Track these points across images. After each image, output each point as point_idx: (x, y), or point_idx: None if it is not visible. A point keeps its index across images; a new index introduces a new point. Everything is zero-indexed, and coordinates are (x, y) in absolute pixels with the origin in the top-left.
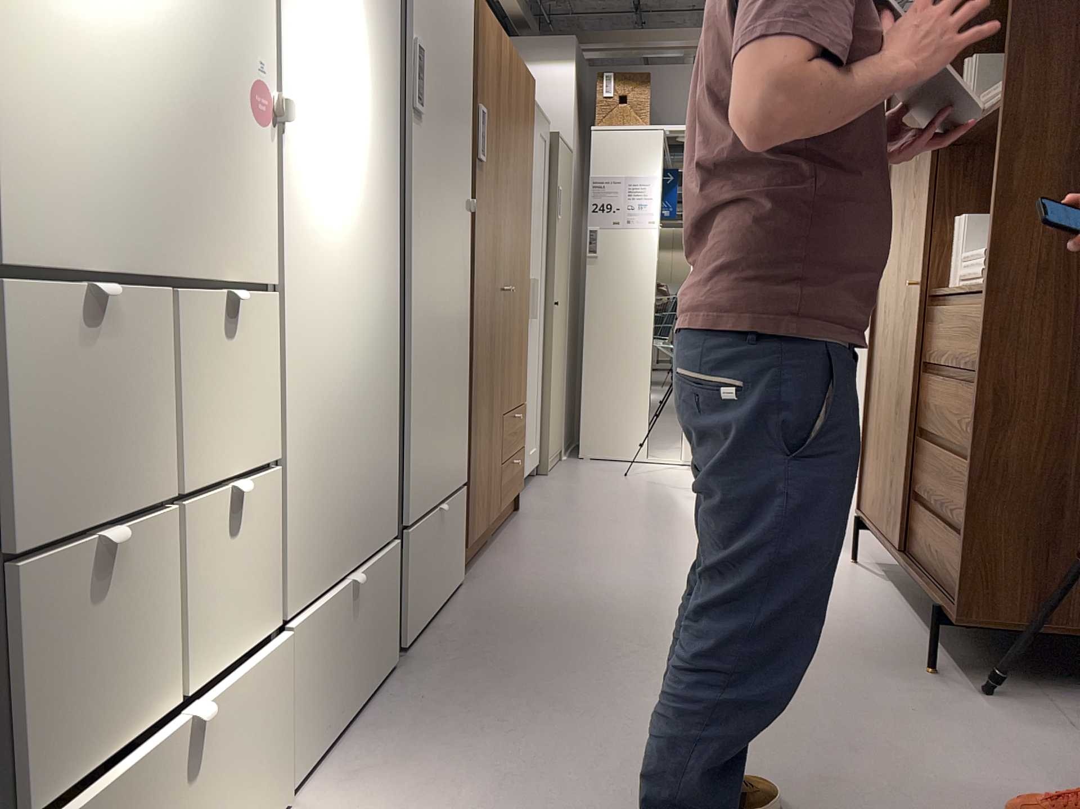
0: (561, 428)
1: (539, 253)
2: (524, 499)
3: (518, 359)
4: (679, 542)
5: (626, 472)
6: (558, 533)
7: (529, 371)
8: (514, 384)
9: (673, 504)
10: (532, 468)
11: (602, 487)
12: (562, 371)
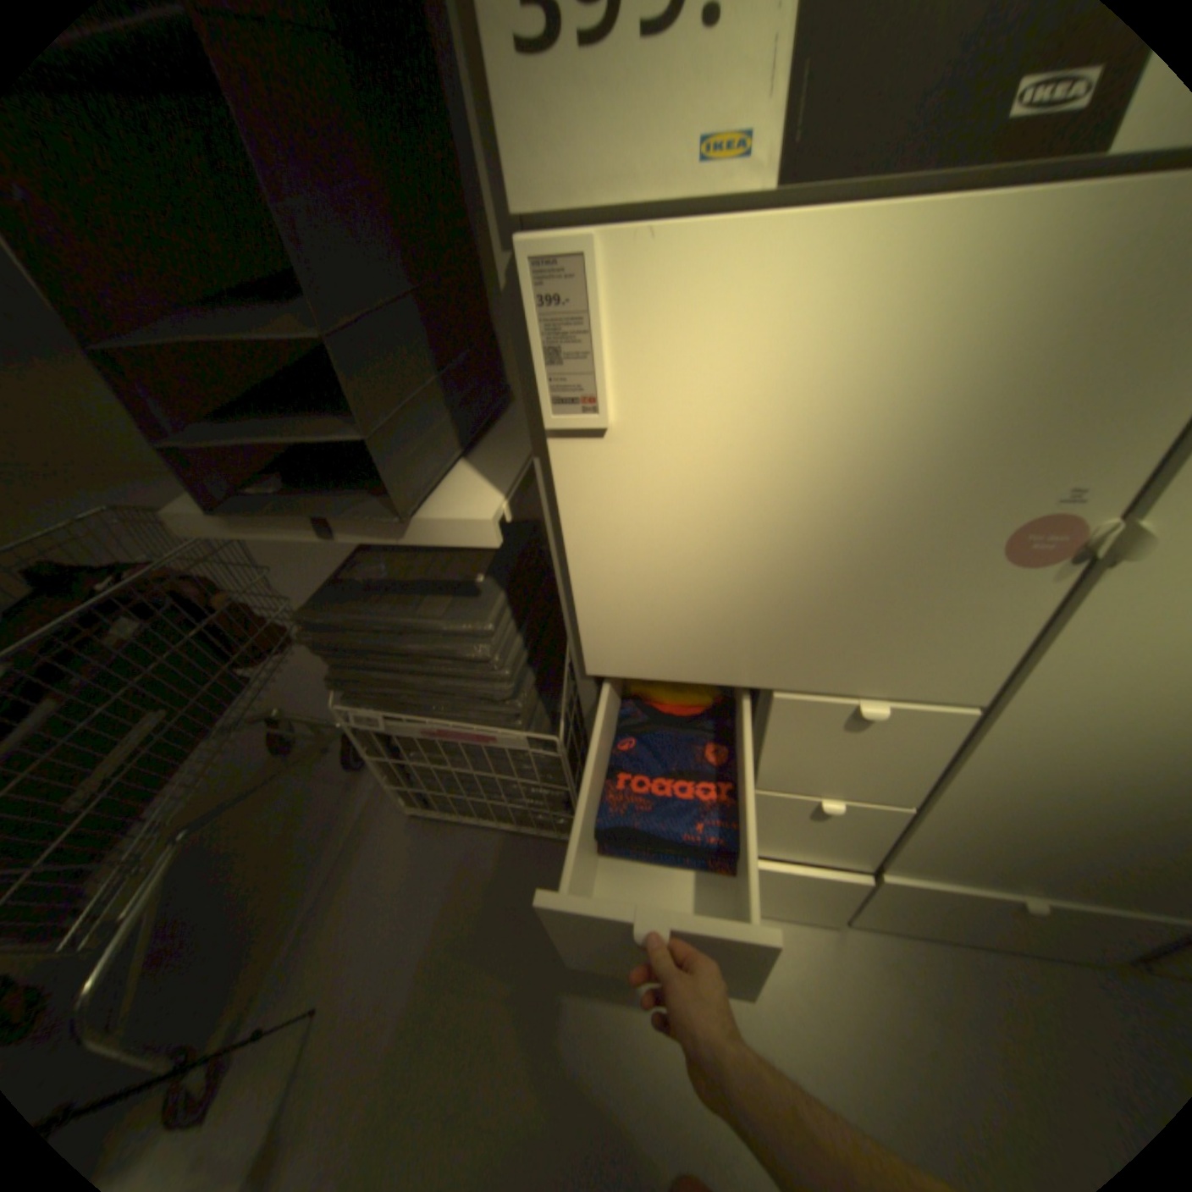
0: None
1: None
2: None
3: None
4: None
5: None
6: None
7: None
8: None
9: None
10: None
11: None
12: None
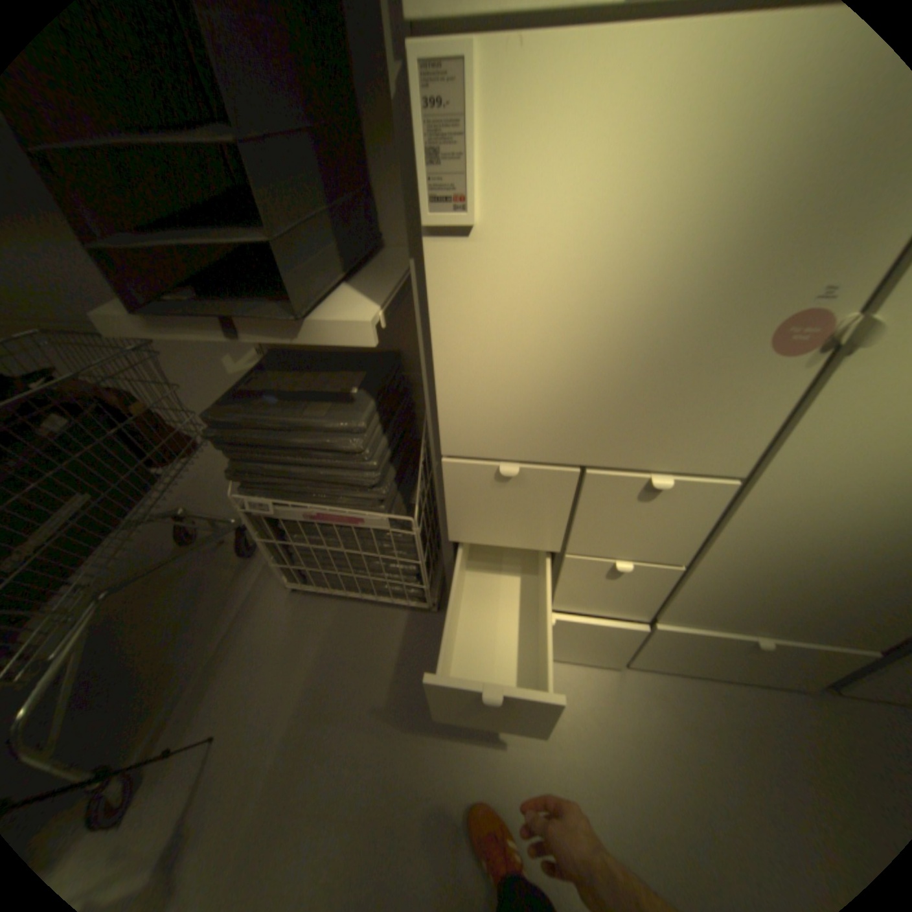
0: None
1: None
2: None
3: None
4: None
5: None
6: None
7: None
8: None
9: None
10: None
11: None
12: None
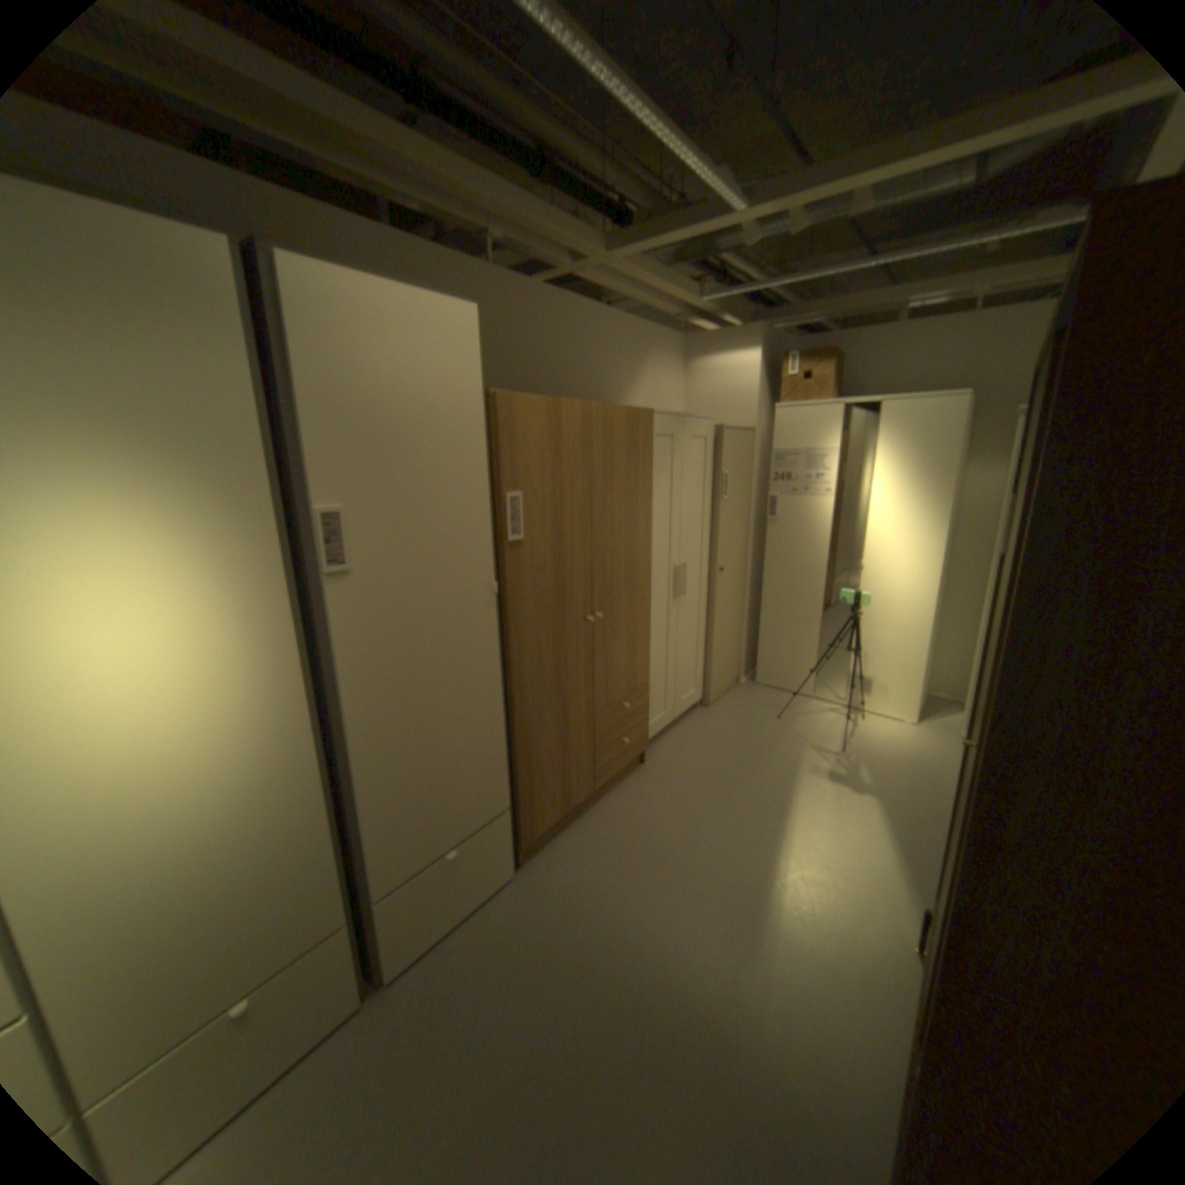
0: (736, 663)
1: (698, 536)
2: (665, 744)
3: (629, 658)
4: (748, 852)
5: (783, 711)
6: (652, 808)
7: (678, 640)
8: (622, 681)
9: (791, 777)
10: (690, 707)
11: (744, 734)
12: (736, 619)
